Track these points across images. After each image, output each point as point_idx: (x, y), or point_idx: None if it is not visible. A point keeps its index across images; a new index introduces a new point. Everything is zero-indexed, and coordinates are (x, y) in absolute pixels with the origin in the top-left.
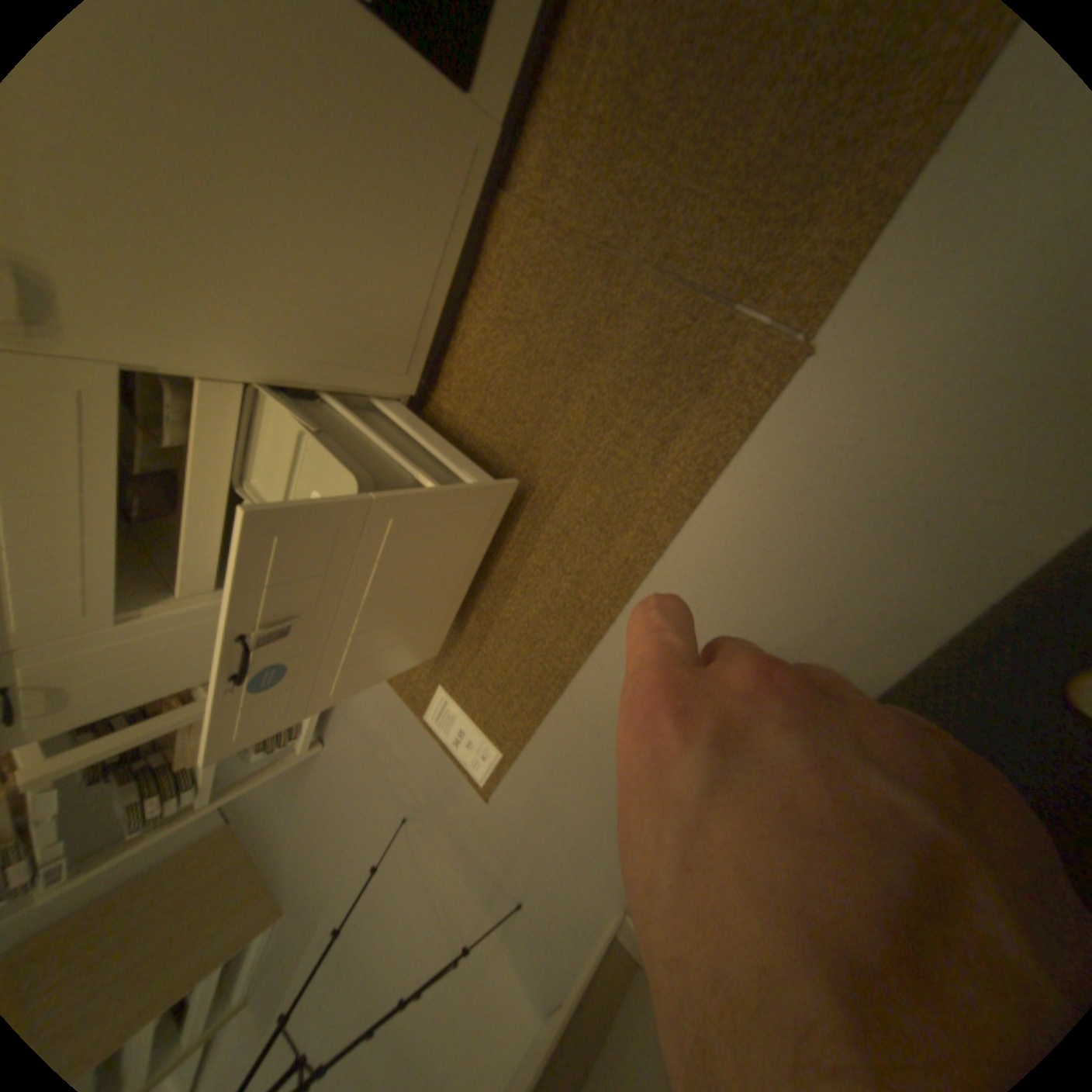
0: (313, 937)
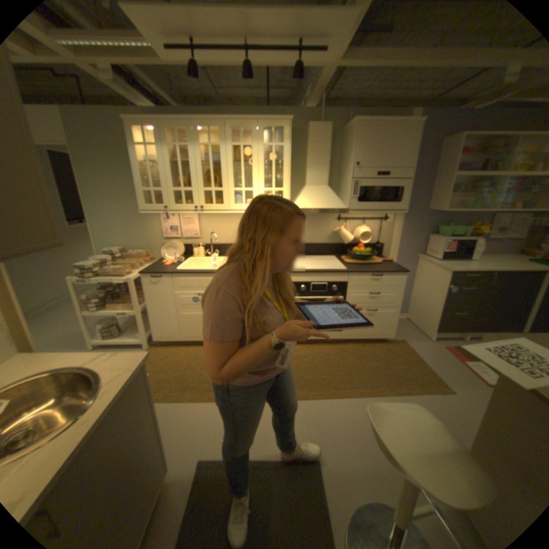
0: None
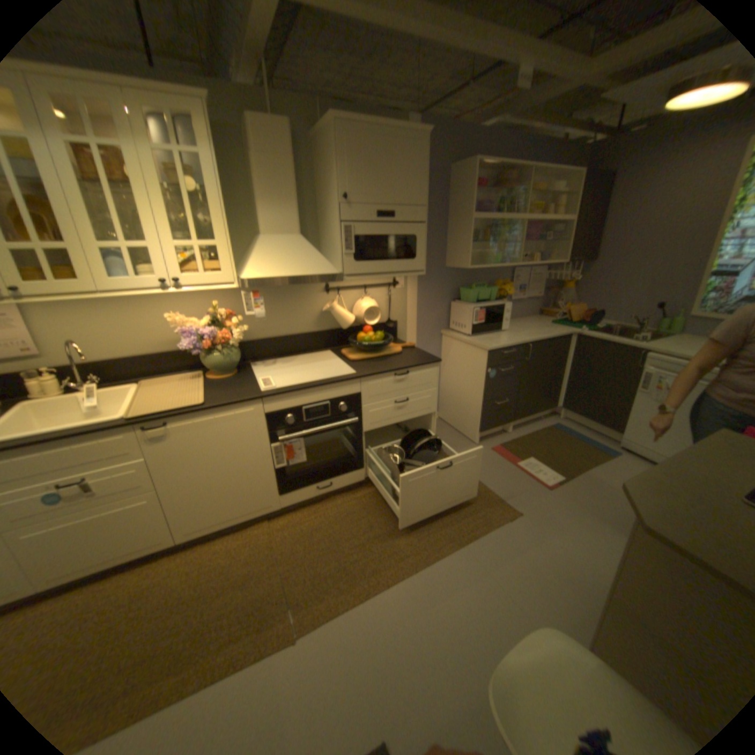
0: None
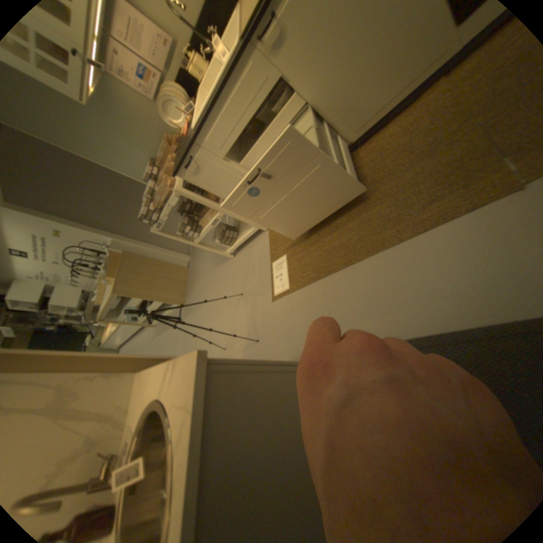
0: (186, 317)
